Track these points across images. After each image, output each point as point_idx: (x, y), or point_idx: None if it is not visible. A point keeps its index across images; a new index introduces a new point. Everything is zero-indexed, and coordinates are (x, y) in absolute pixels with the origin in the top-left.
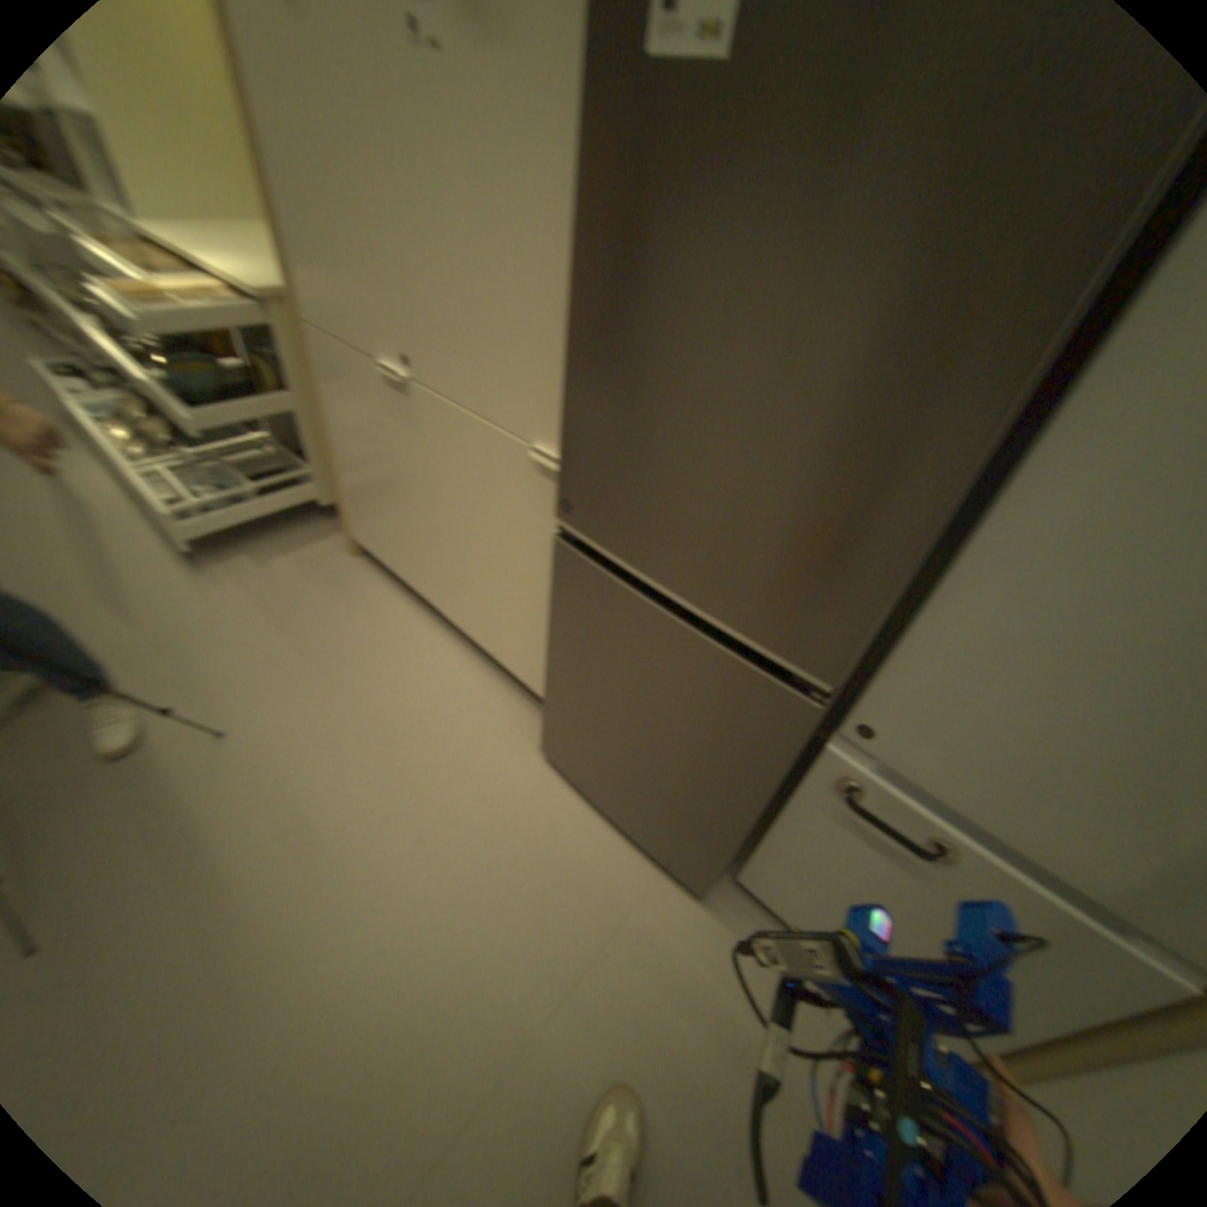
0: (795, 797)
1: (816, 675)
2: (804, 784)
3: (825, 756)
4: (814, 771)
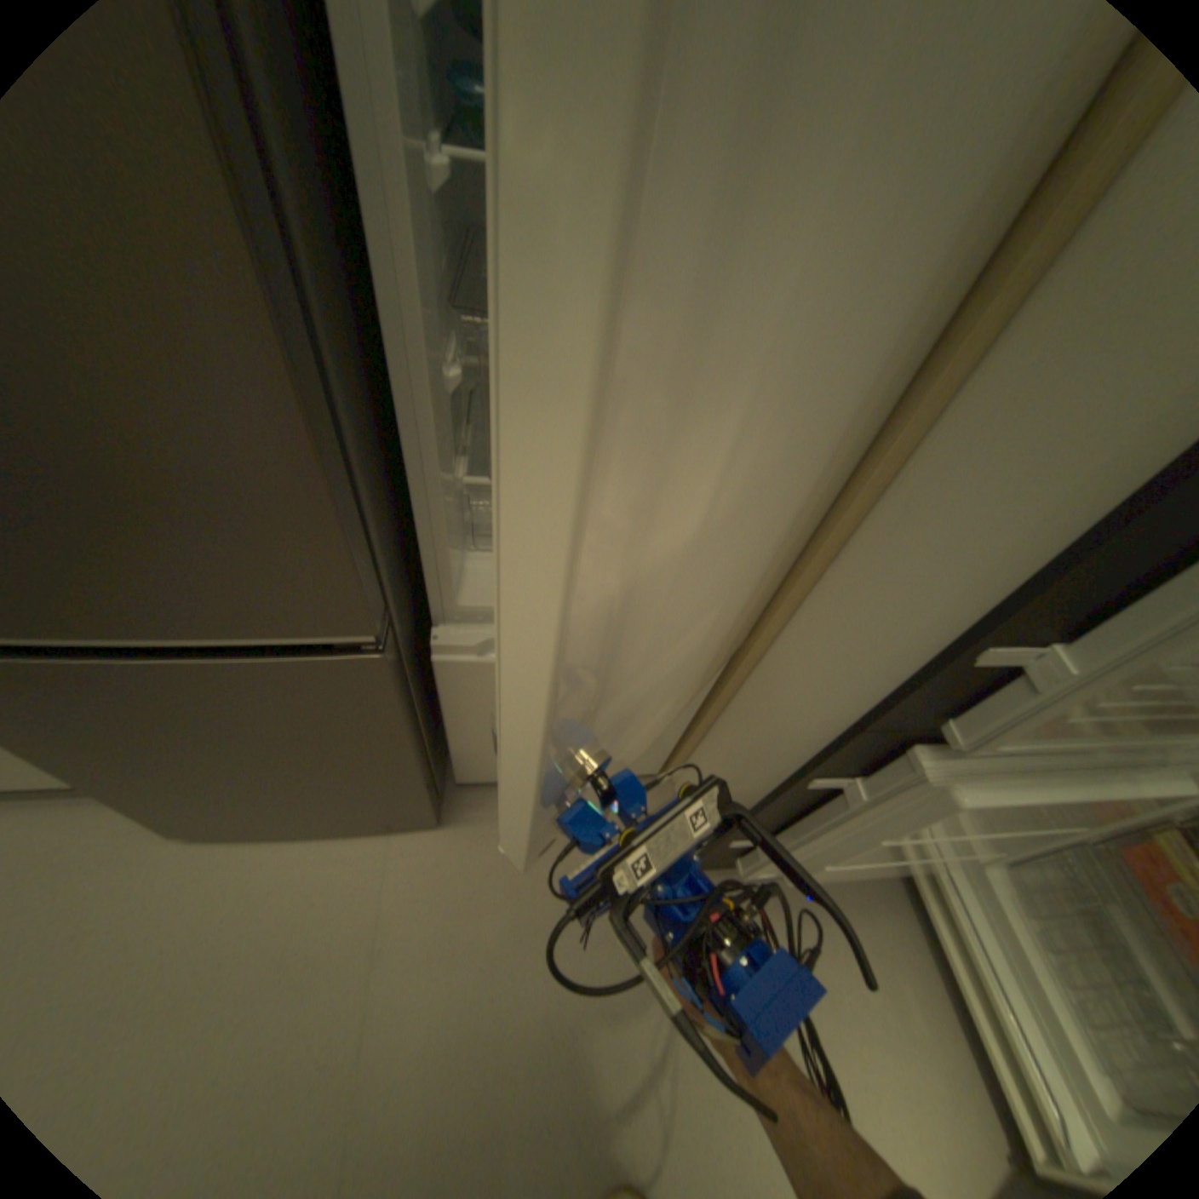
0: (443, 707)
1: (349, 633)
2: (441, 694)
3: (437, 666)
4: (439, 681)
